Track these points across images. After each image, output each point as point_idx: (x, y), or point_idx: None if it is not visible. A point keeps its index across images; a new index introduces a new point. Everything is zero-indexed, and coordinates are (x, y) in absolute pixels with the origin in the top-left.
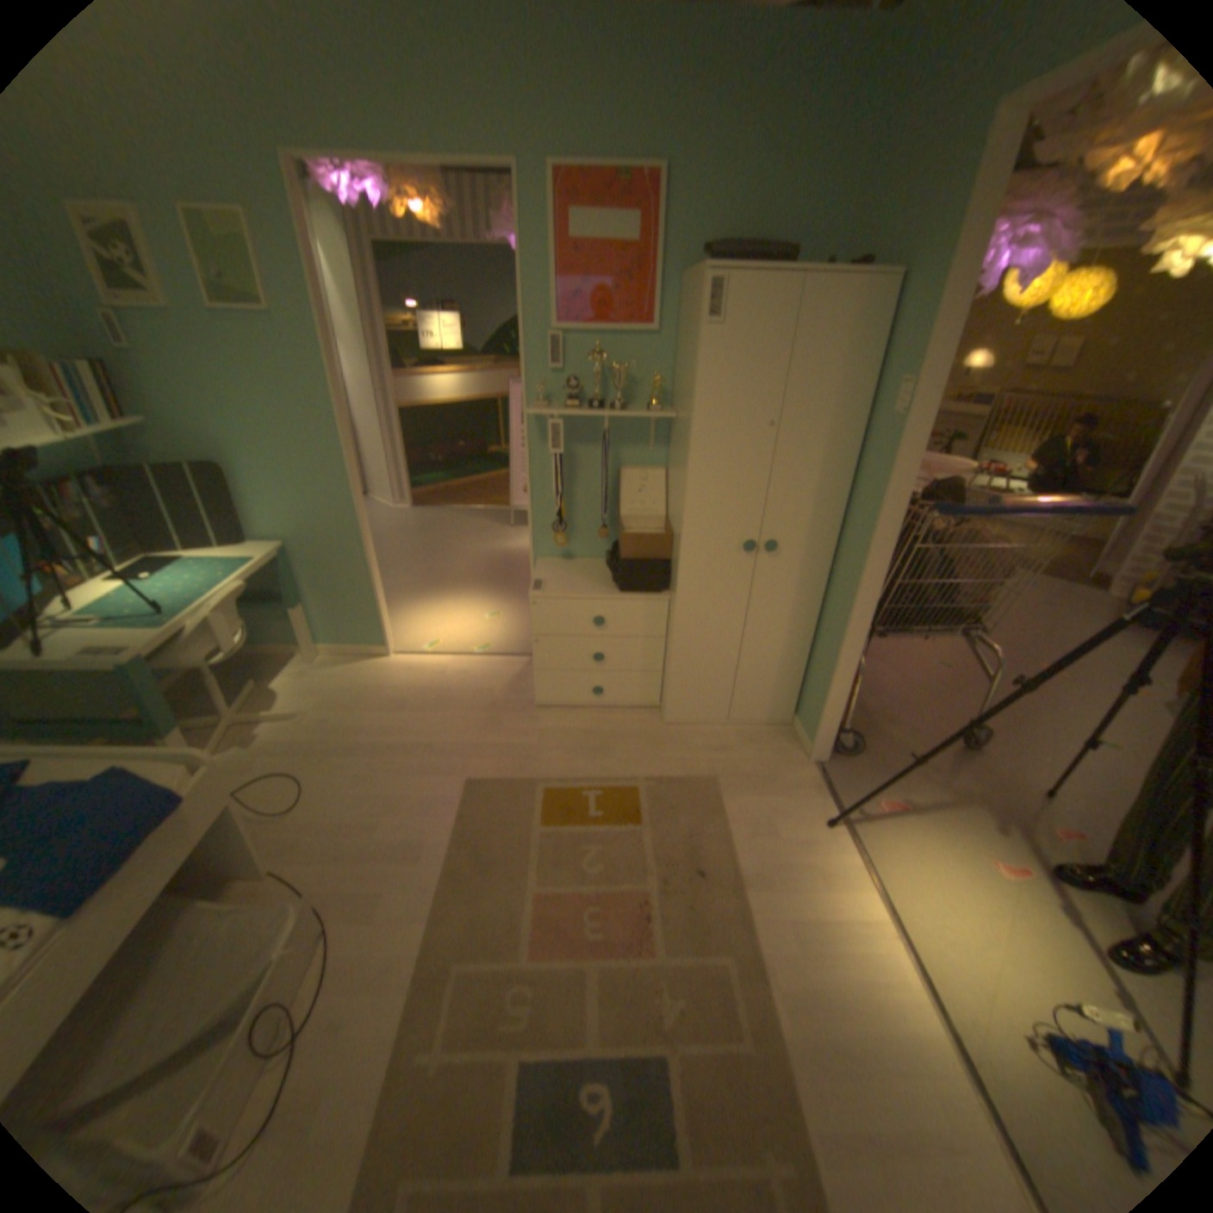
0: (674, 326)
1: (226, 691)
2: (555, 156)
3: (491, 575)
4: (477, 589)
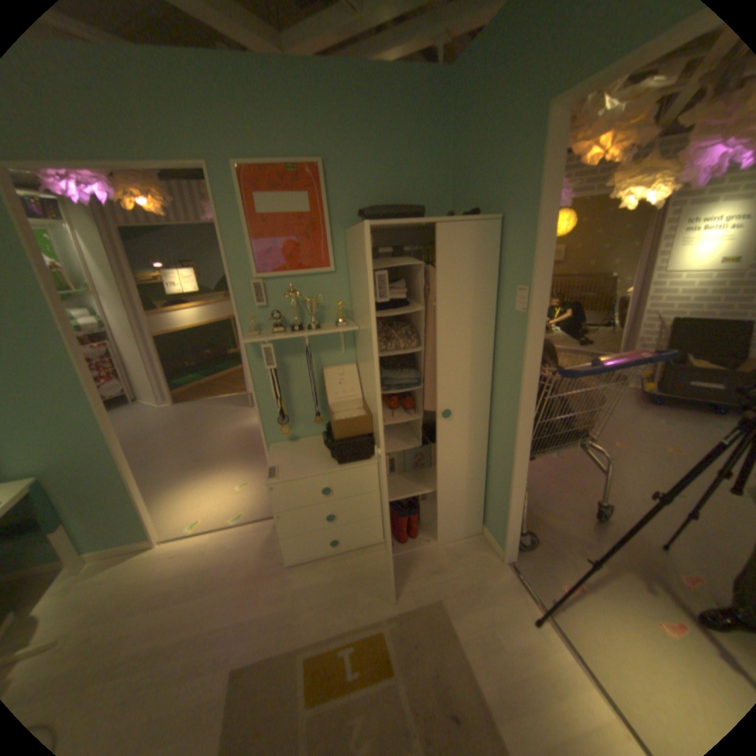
0: (346, 266)
1: None
2: (237, 157)
3: (238, 450)
4: (228, 464)
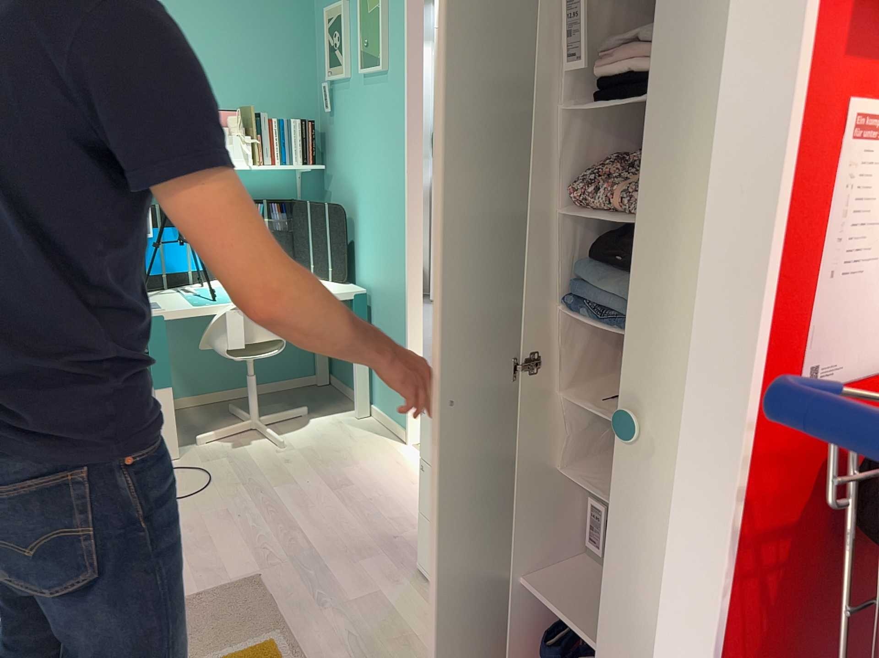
0: None
1: (294, 407)
2: None
3: None
4: None
